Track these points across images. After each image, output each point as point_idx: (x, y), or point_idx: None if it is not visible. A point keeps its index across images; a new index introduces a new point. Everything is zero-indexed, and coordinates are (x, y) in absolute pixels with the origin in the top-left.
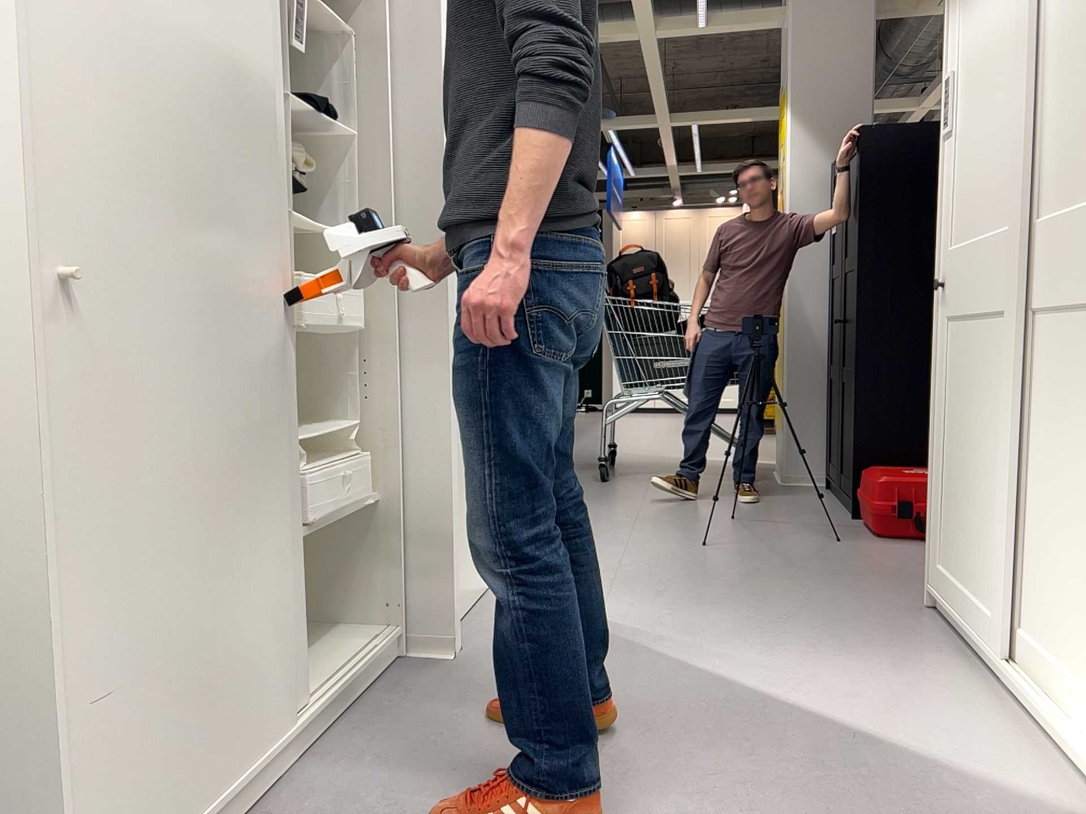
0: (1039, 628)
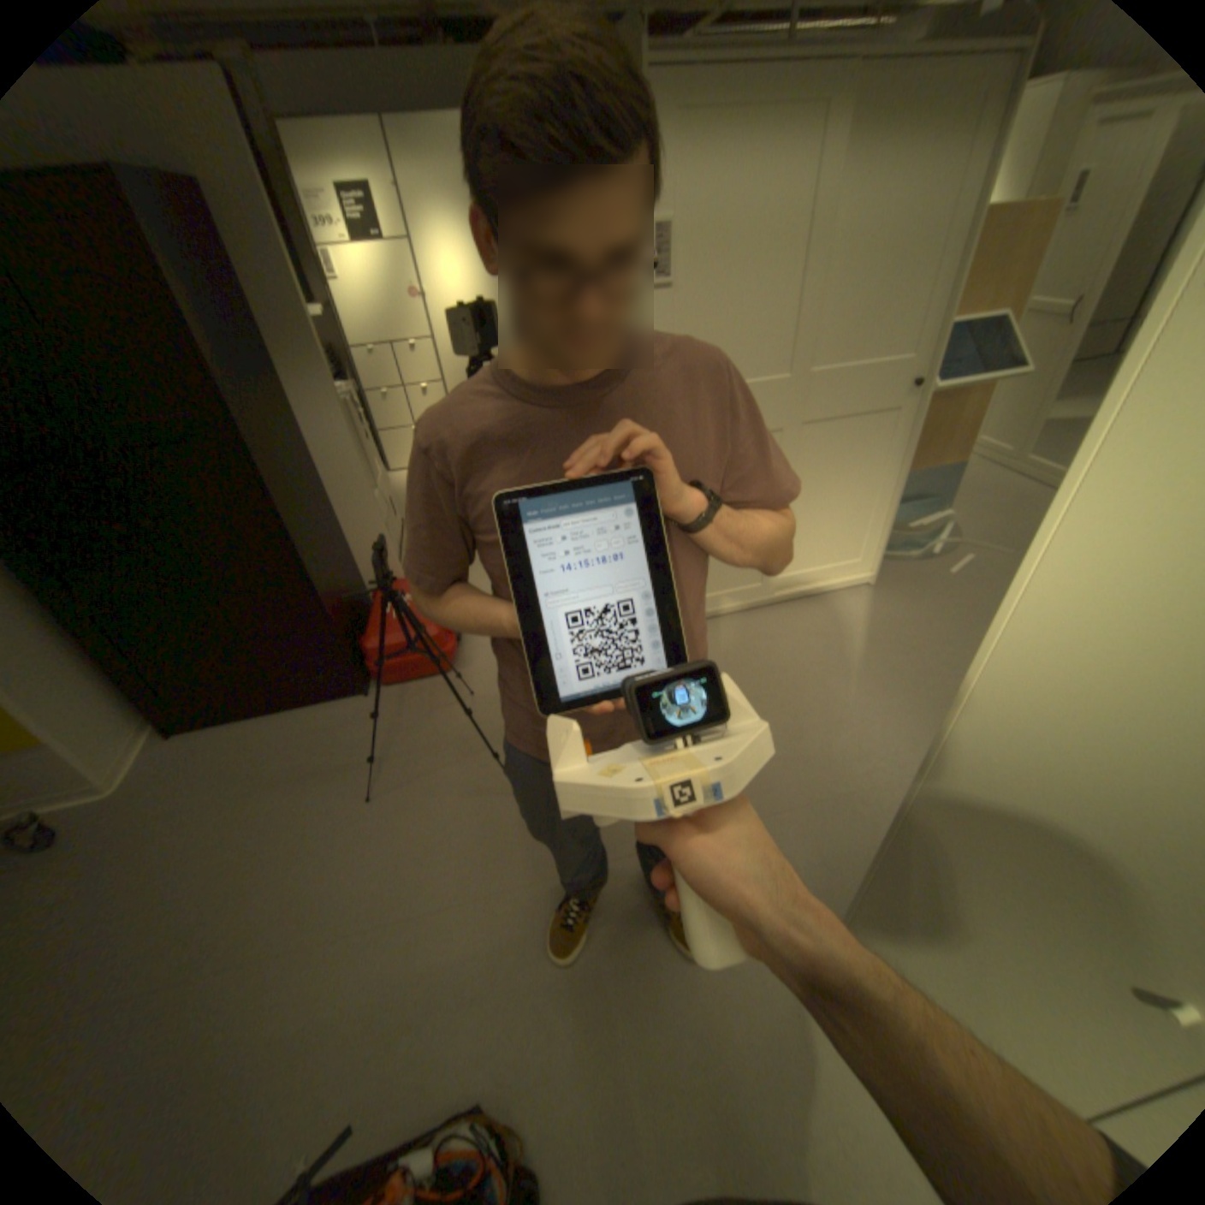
0: (802, 565)
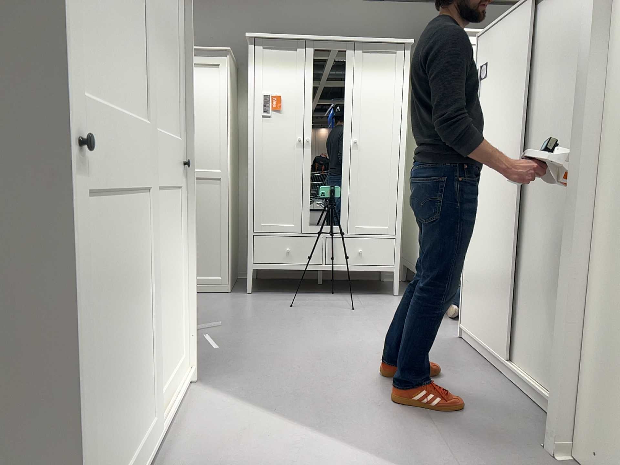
0: (160, 380)
